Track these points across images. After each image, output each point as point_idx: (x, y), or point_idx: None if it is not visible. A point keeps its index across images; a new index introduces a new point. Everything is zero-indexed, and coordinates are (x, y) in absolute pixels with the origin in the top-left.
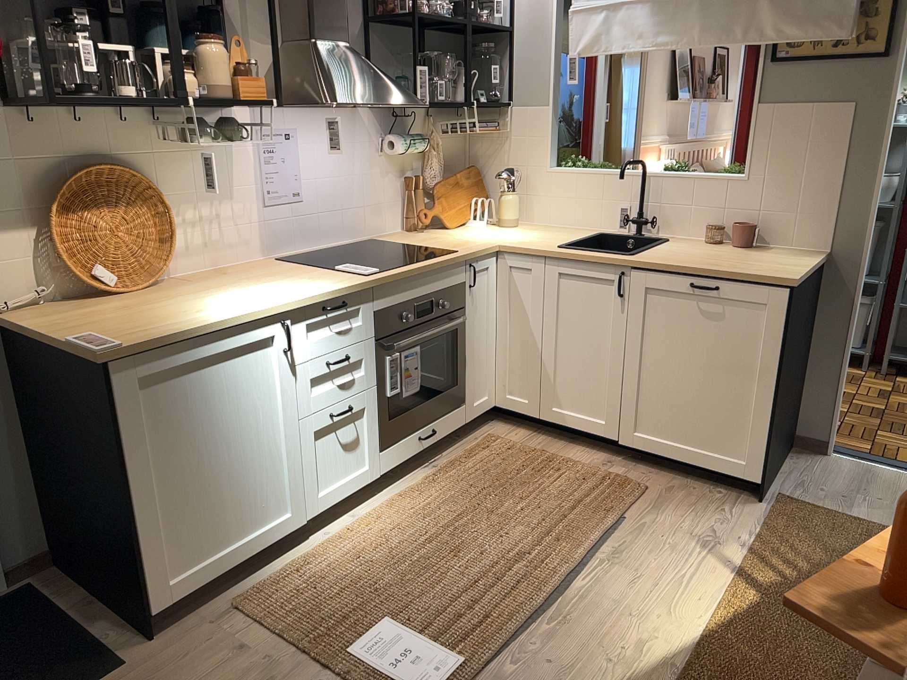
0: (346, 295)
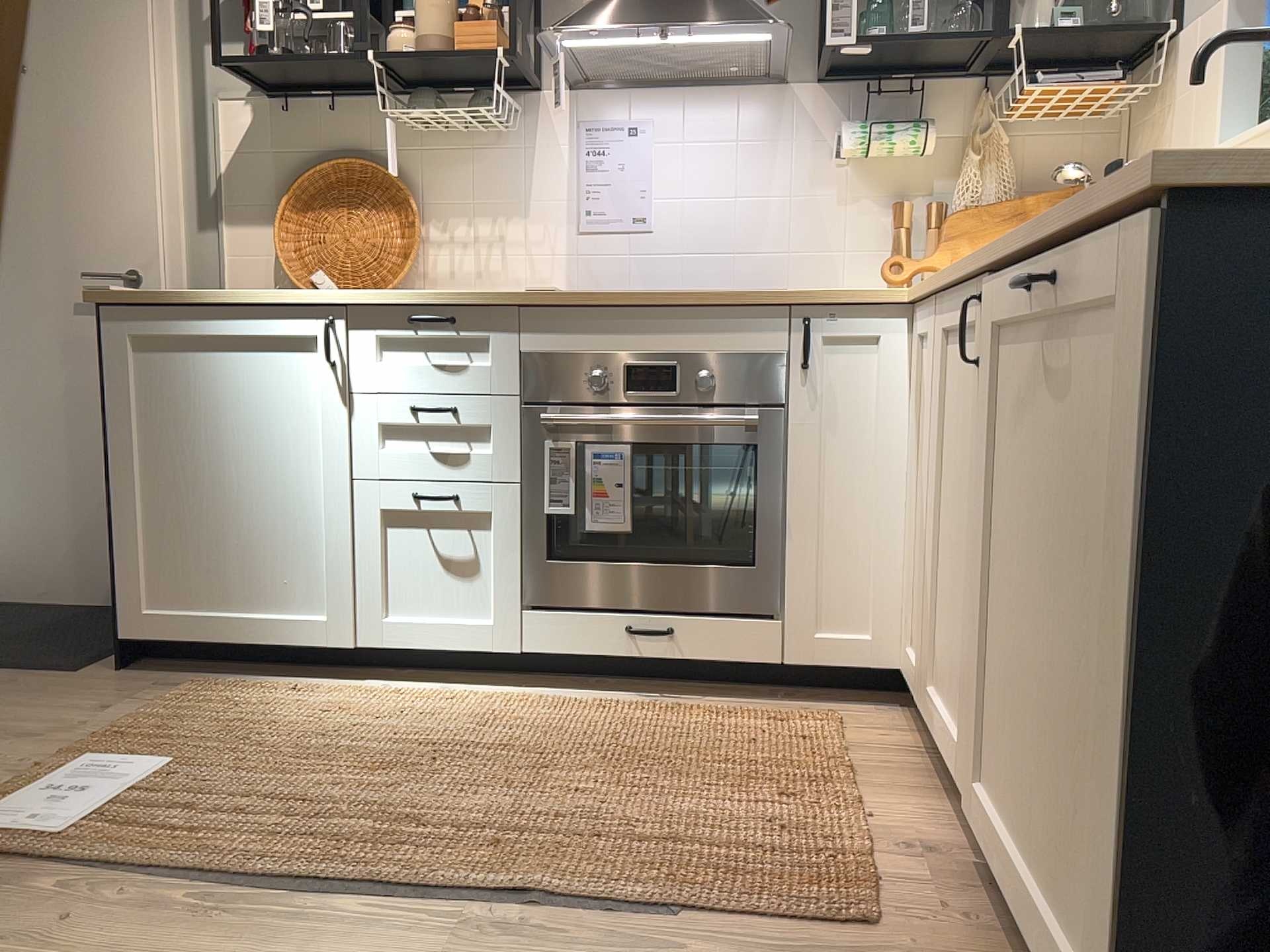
0: (455, 307)
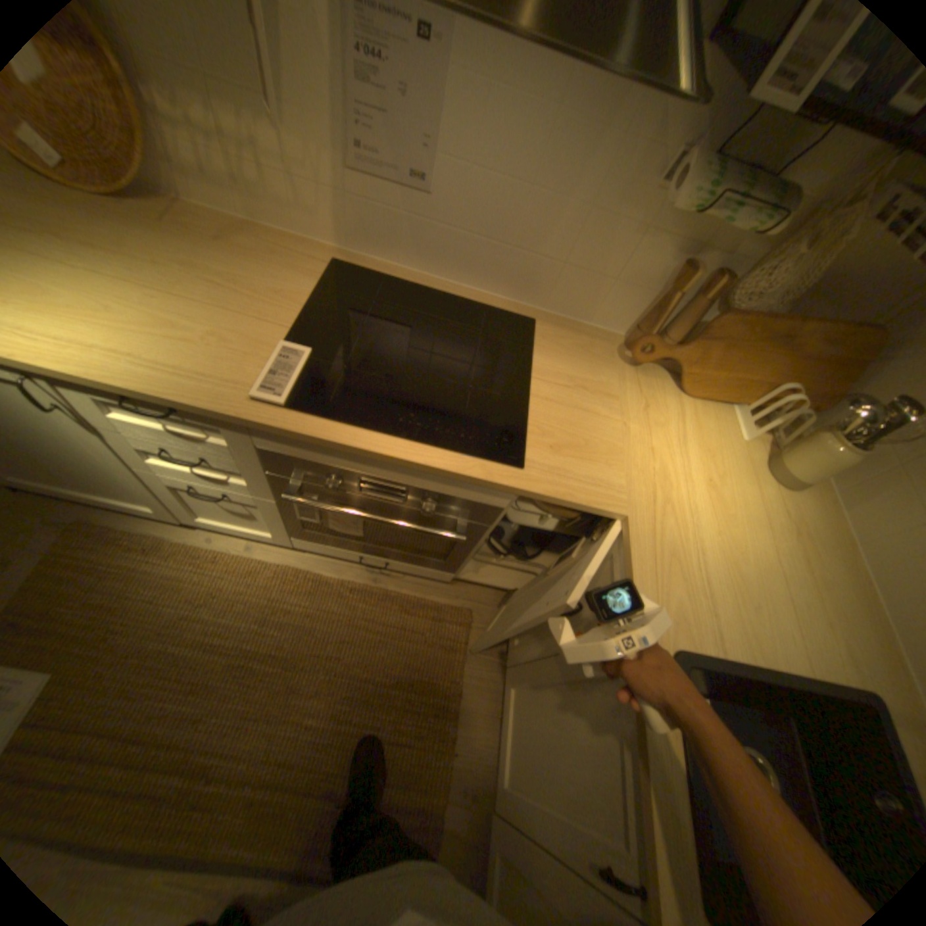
0: (170, 406)
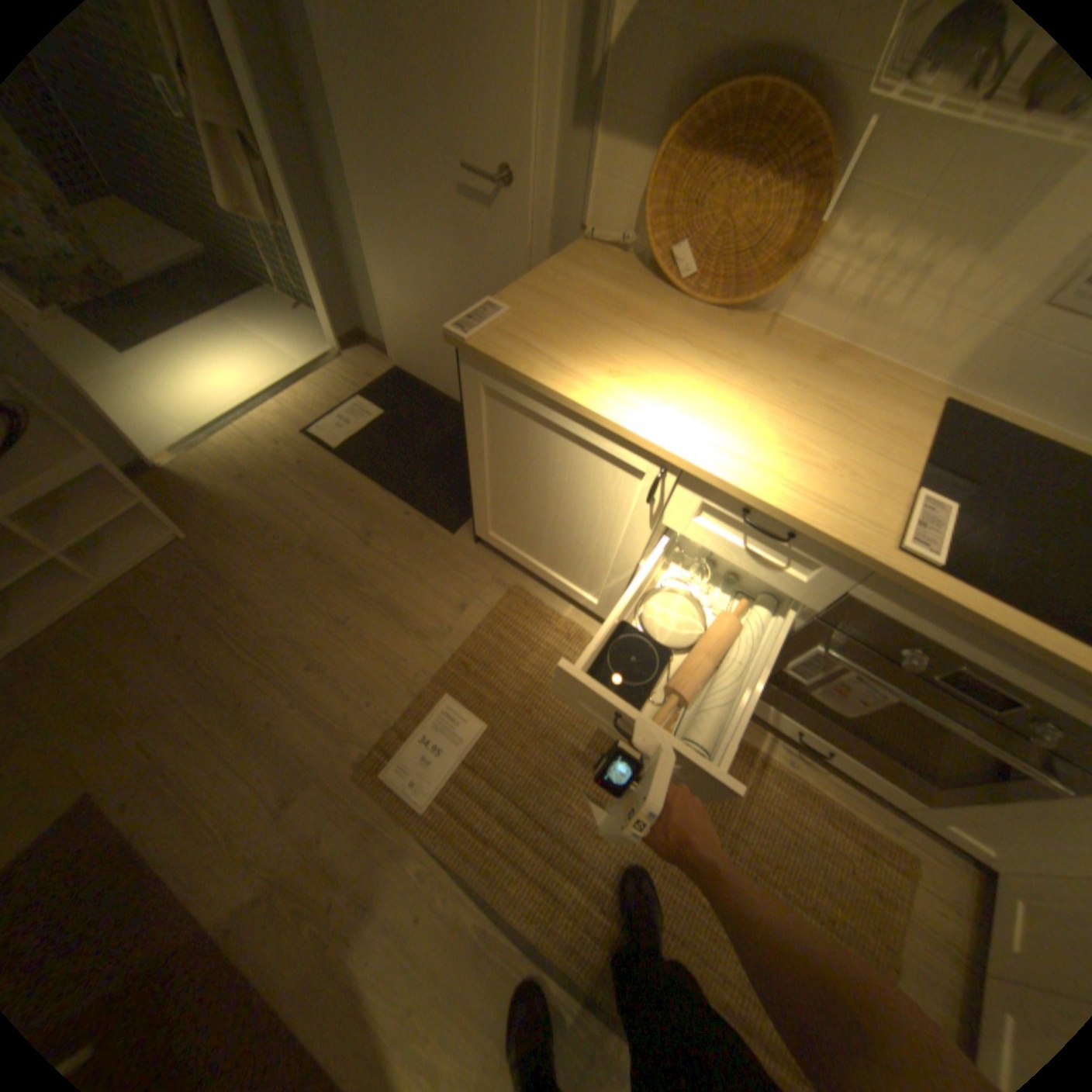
0: (804, 533)
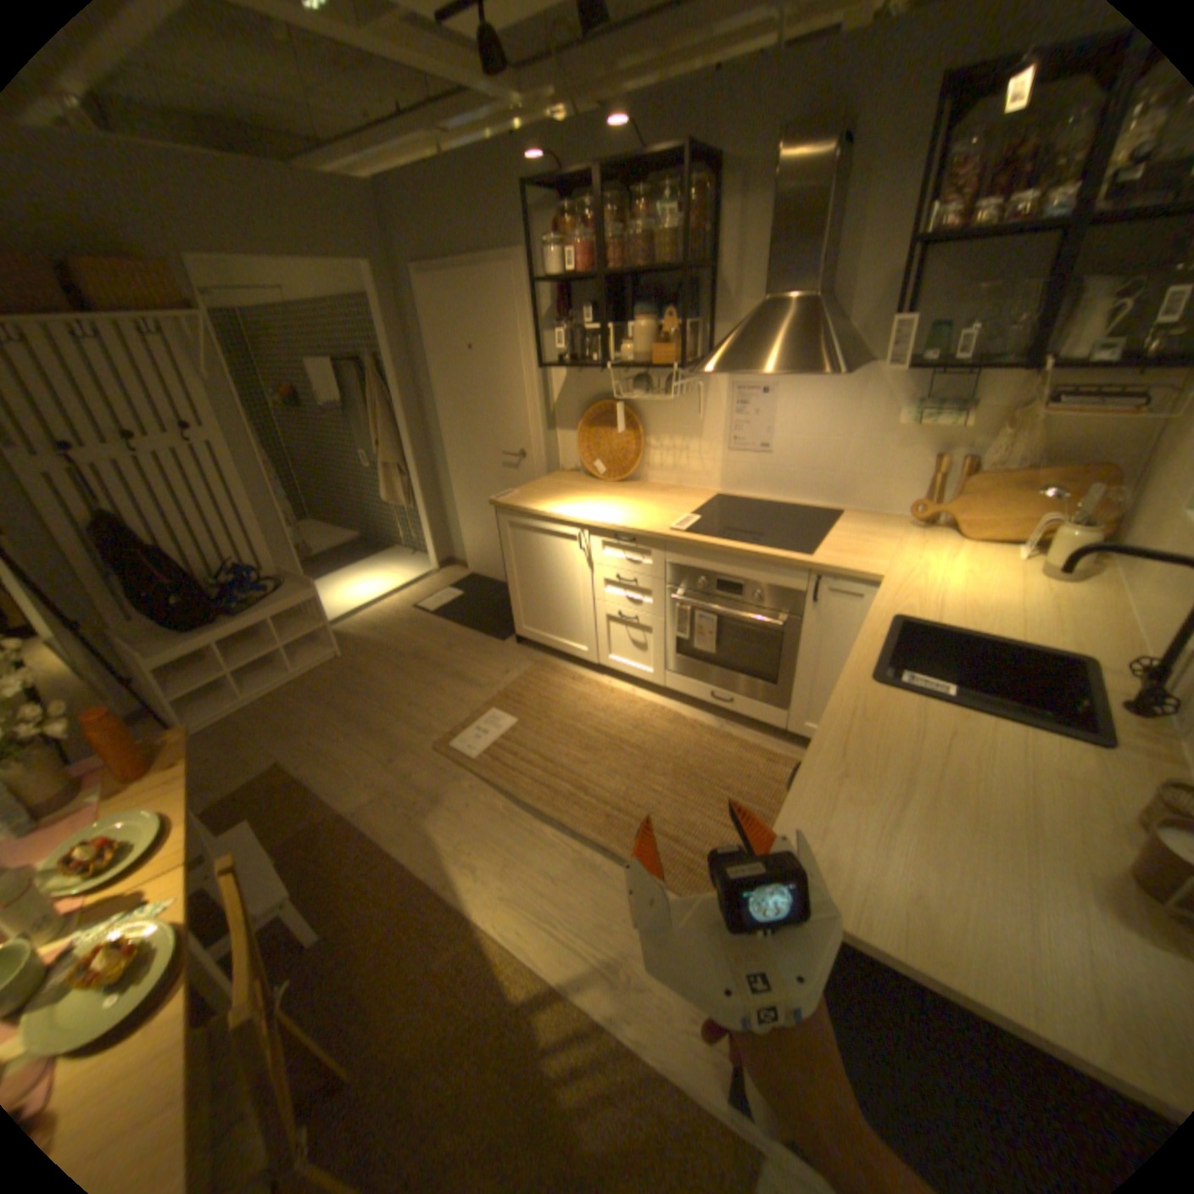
0: (633, 535)
